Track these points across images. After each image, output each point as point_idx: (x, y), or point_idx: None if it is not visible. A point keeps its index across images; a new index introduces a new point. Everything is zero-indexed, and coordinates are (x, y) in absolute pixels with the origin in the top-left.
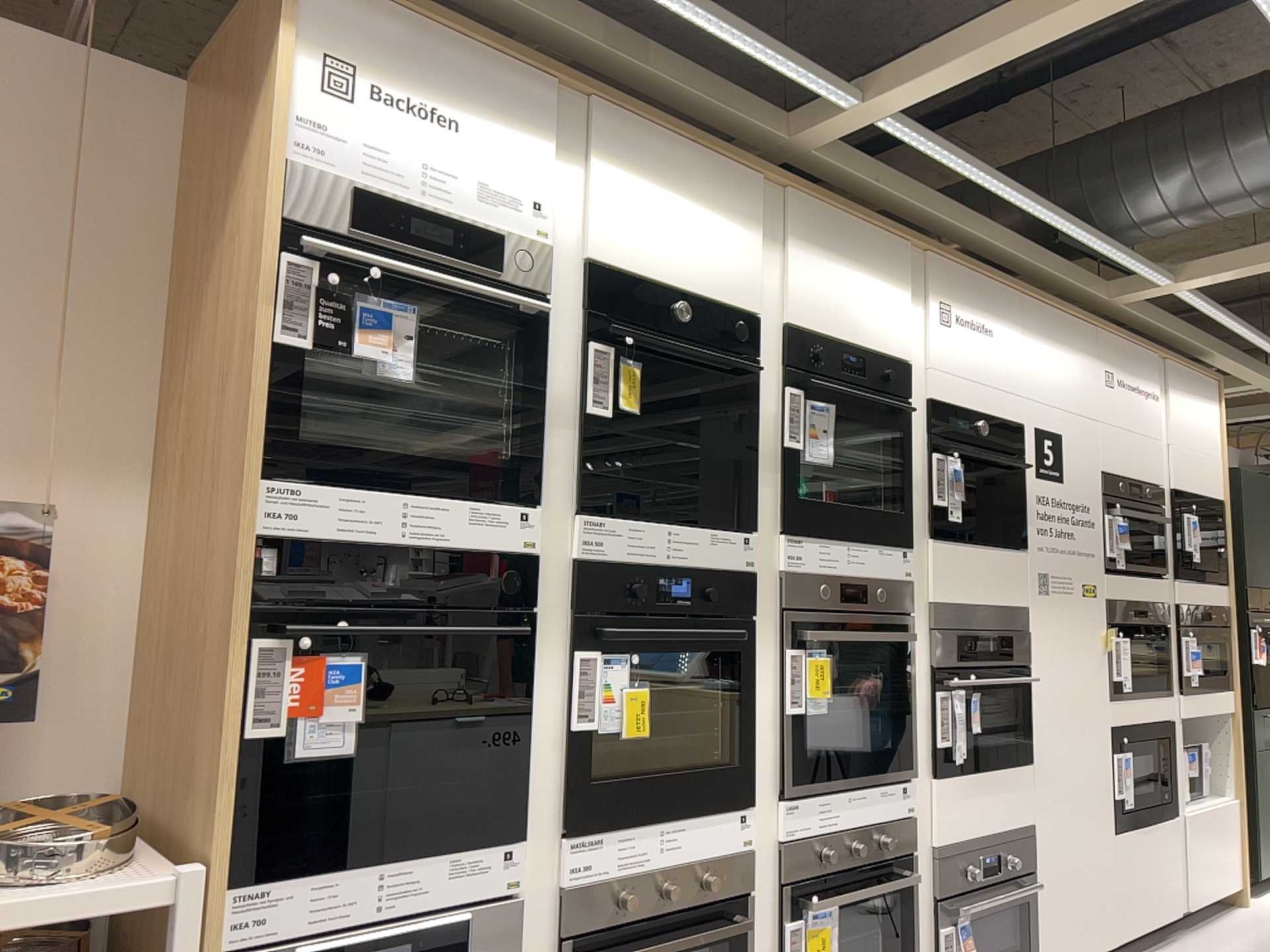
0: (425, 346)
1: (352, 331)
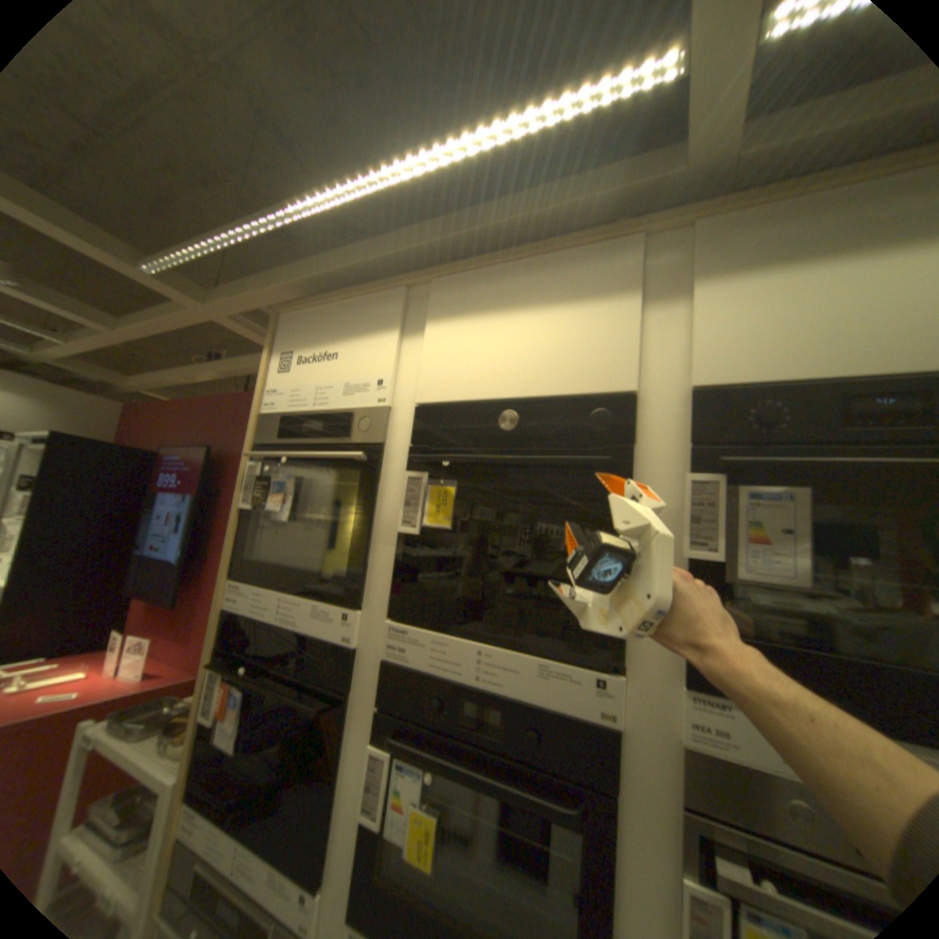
0: (293, 495)
1: (261, 493)
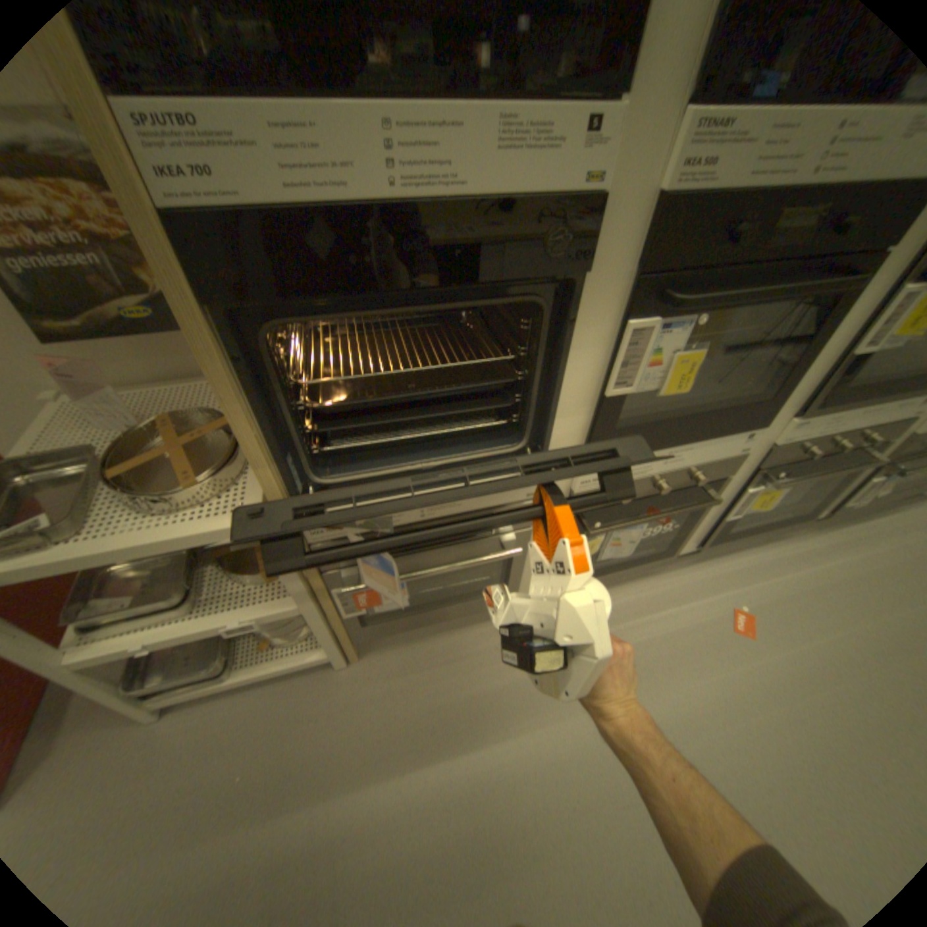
0: None
1: None
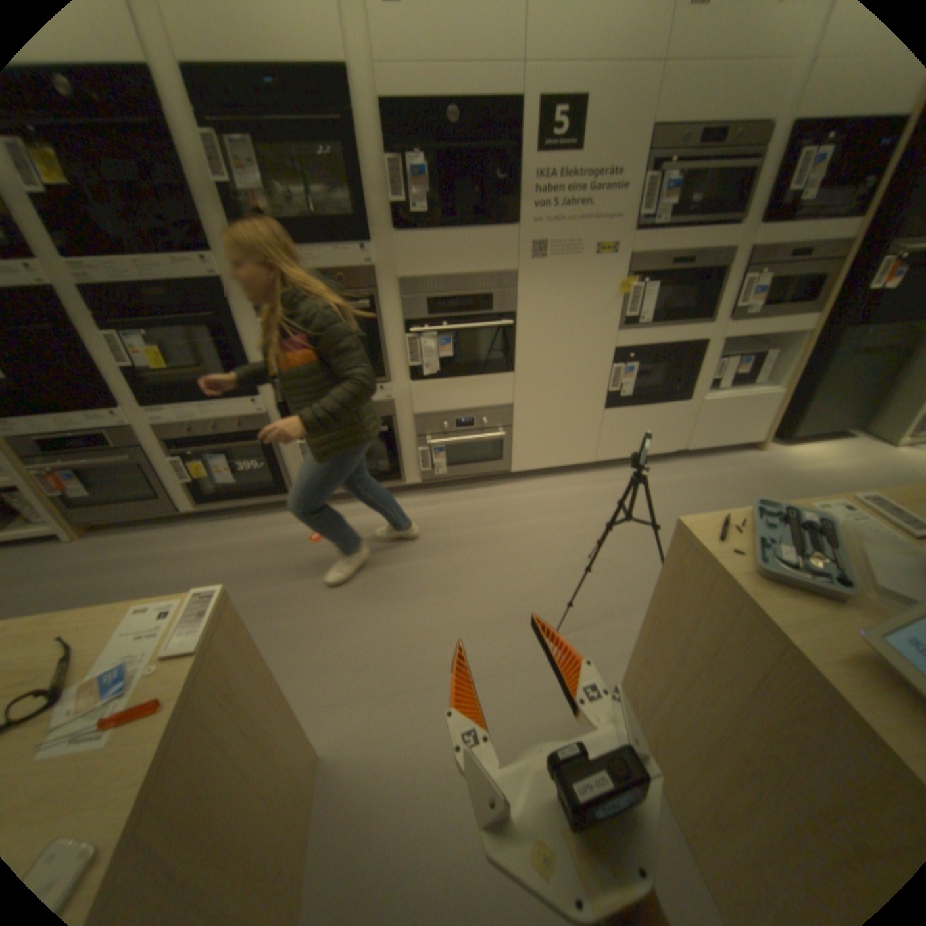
0: None
1: None
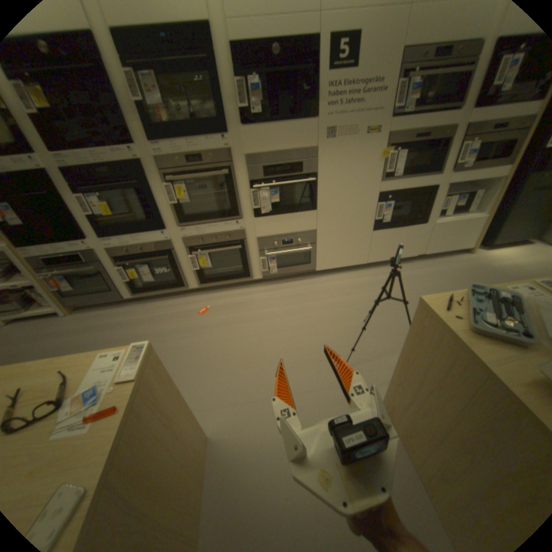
0: None
1: None
